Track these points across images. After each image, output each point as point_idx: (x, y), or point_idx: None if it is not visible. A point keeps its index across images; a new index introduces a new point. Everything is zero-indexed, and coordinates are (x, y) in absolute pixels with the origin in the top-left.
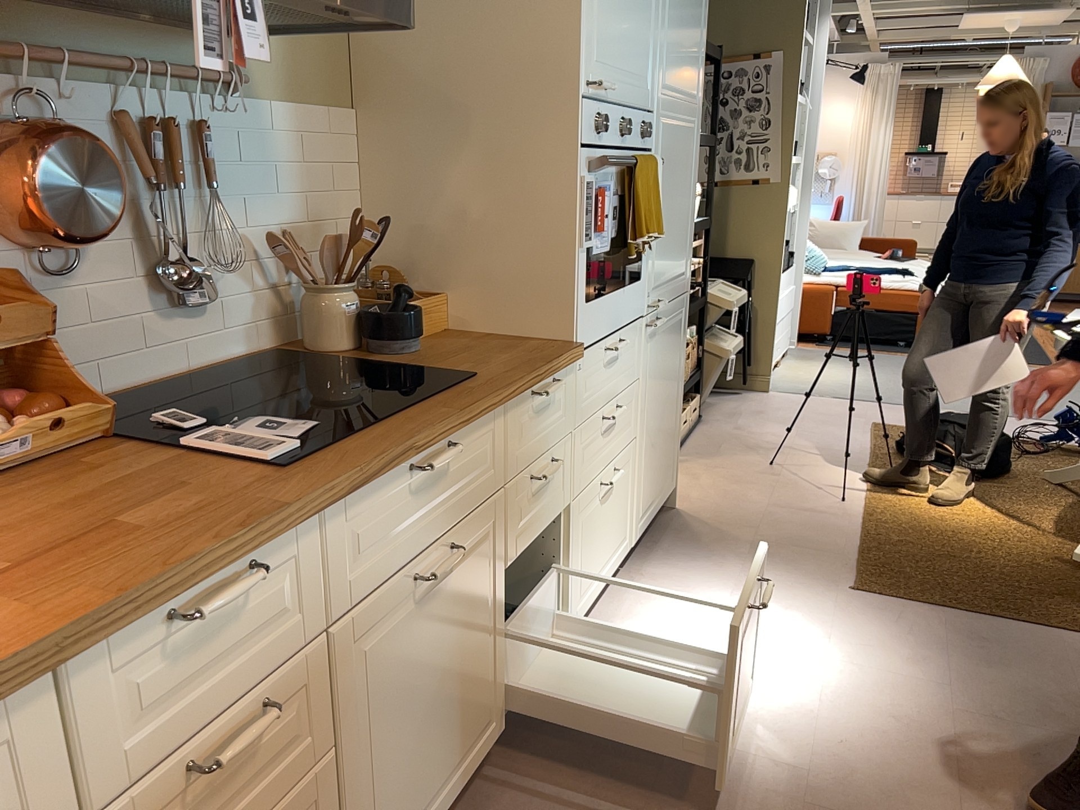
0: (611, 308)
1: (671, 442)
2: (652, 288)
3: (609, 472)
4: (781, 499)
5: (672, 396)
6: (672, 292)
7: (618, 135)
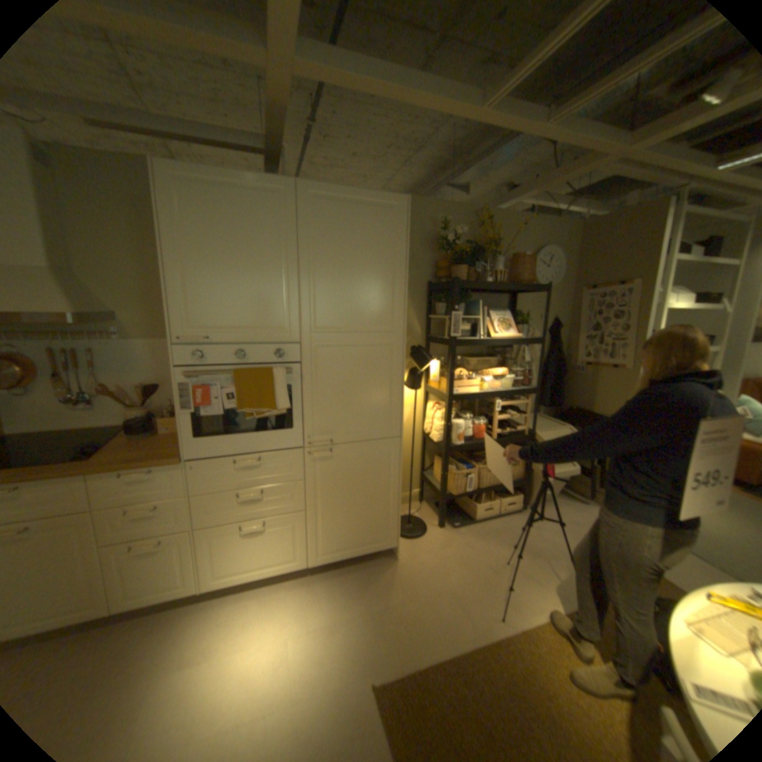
0: (238, 442)
1: (377, 521)
2: (316, 434)
3: (254, 524)
4: (464, 594)
5: (374, 495)
6: (359, 437)
7: (231, 358)
